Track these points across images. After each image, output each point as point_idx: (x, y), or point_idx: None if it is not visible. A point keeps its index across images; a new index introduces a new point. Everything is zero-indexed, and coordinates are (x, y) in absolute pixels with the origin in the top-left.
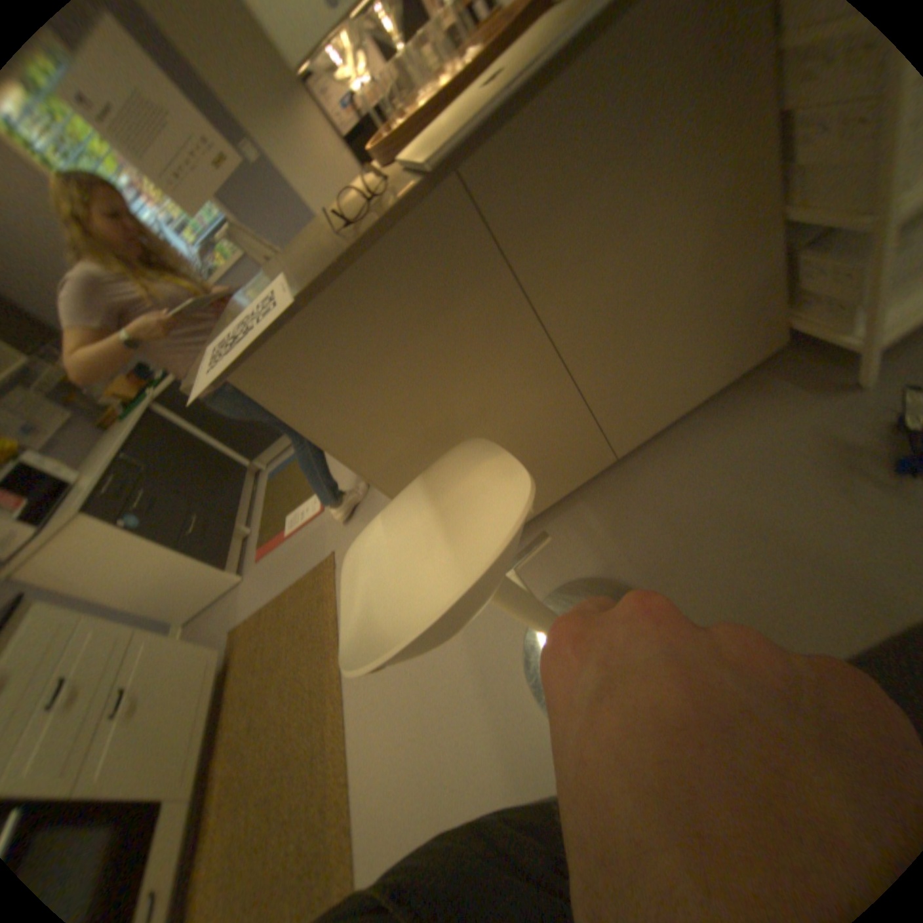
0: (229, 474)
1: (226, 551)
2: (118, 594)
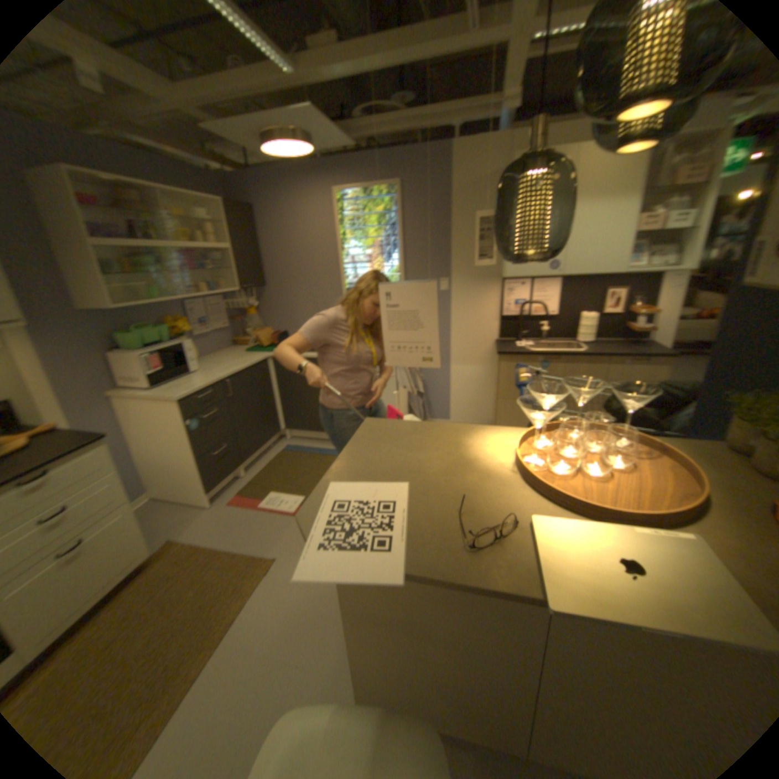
0: (266, 429)
1: (217, 481)
2: (141, 451)
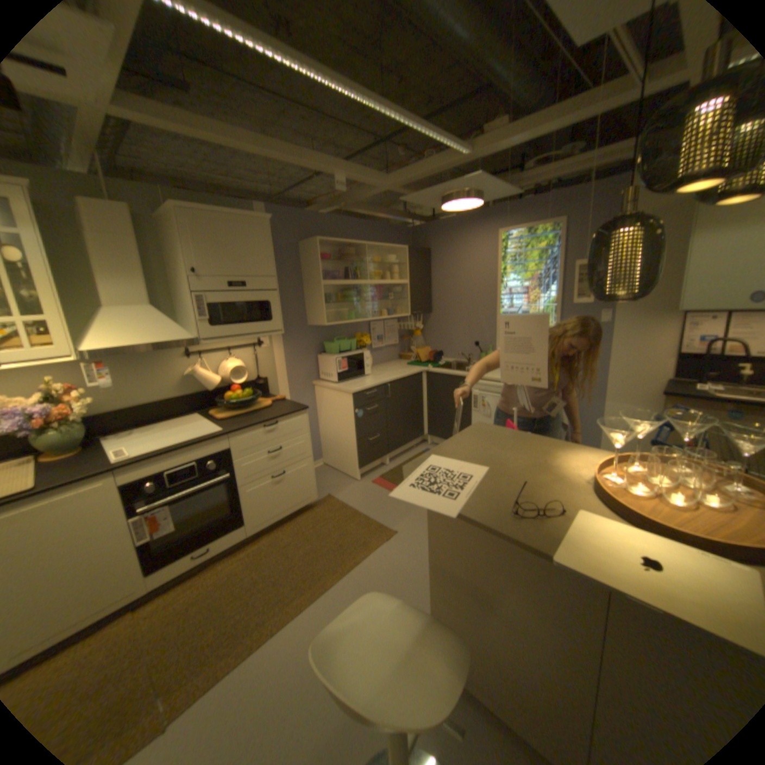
0: (413, 430)
1: (369, 461)
2: (326, 426)
